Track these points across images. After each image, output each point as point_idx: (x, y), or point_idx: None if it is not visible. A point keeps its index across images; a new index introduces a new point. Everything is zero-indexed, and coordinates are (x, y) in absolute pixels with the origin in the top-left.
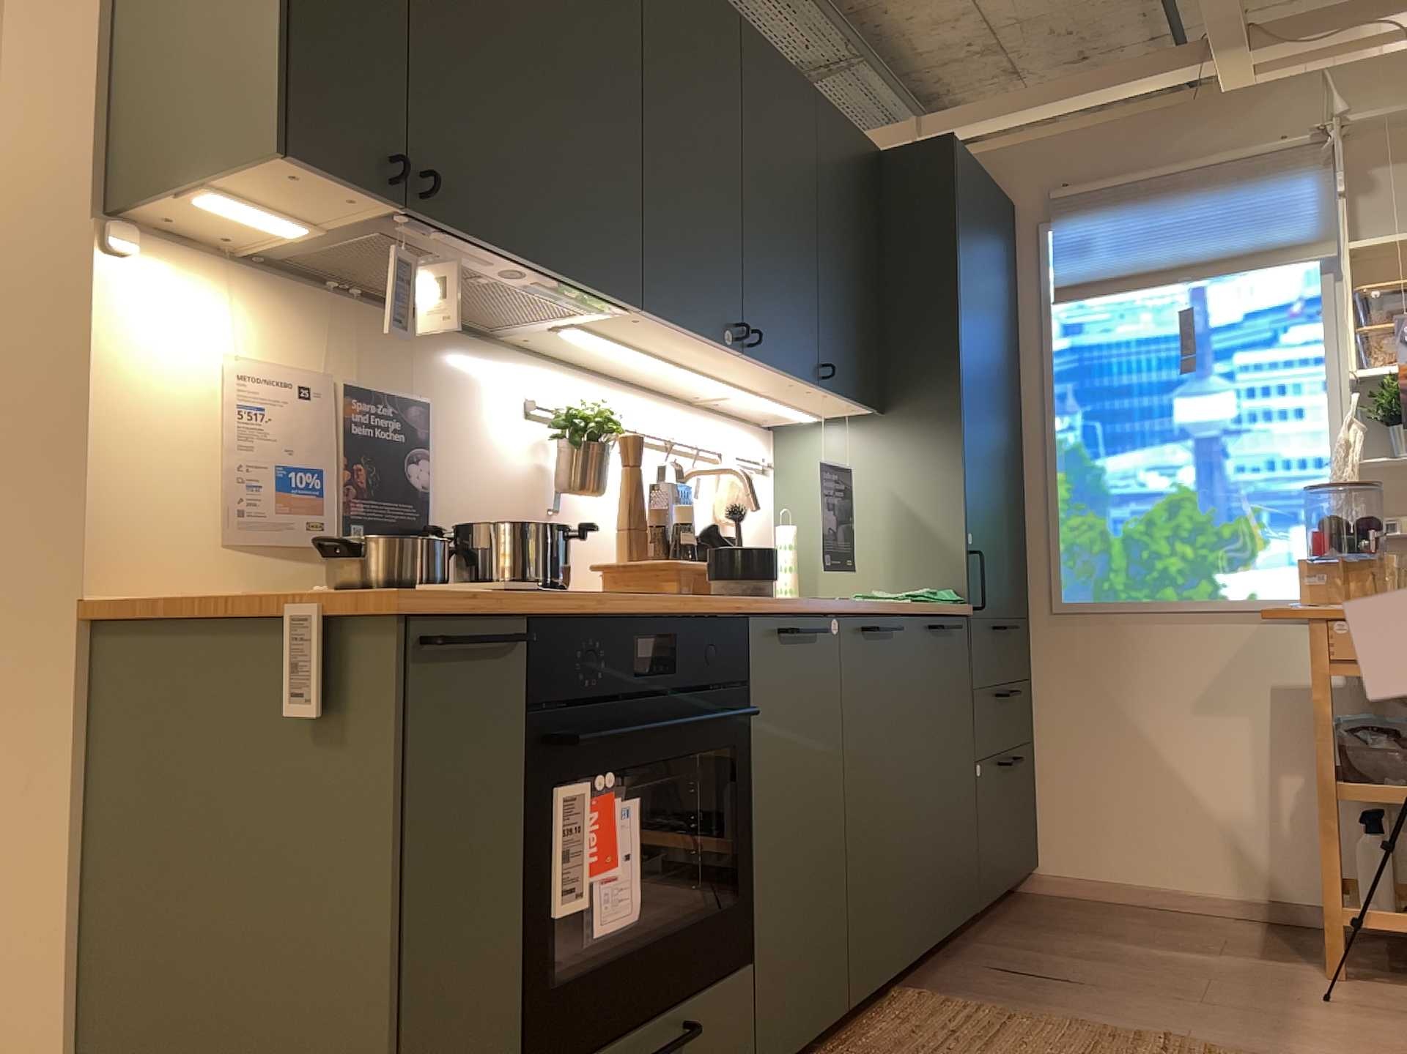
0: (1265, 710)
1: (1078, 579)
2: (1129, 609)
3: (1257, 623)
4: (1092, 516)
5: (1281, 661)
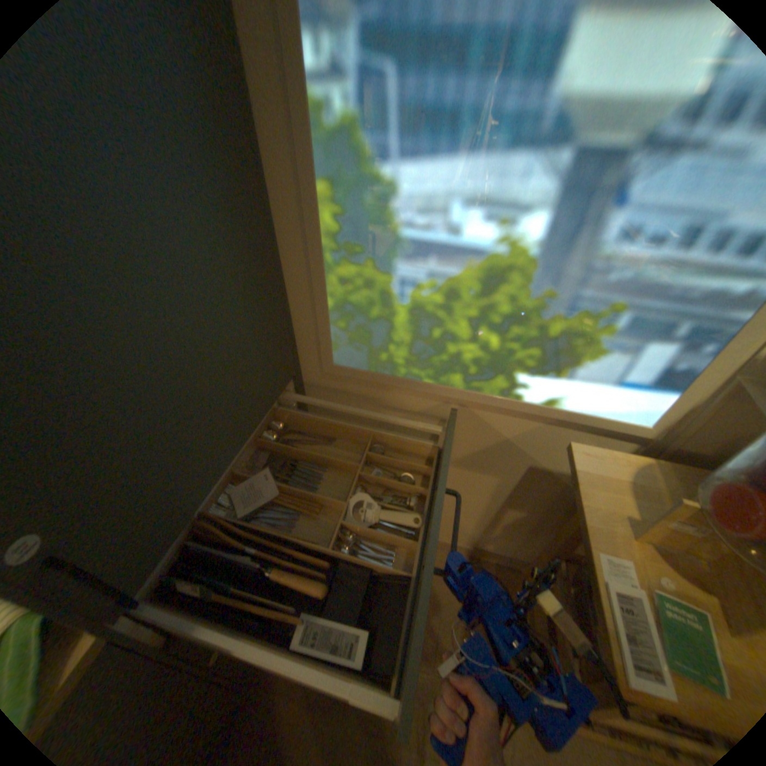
0: (517, 478)
1: (351, 343)
2: (408, 385)
3: (545, 427)
4: (372, 268)
5: (550, 455)
